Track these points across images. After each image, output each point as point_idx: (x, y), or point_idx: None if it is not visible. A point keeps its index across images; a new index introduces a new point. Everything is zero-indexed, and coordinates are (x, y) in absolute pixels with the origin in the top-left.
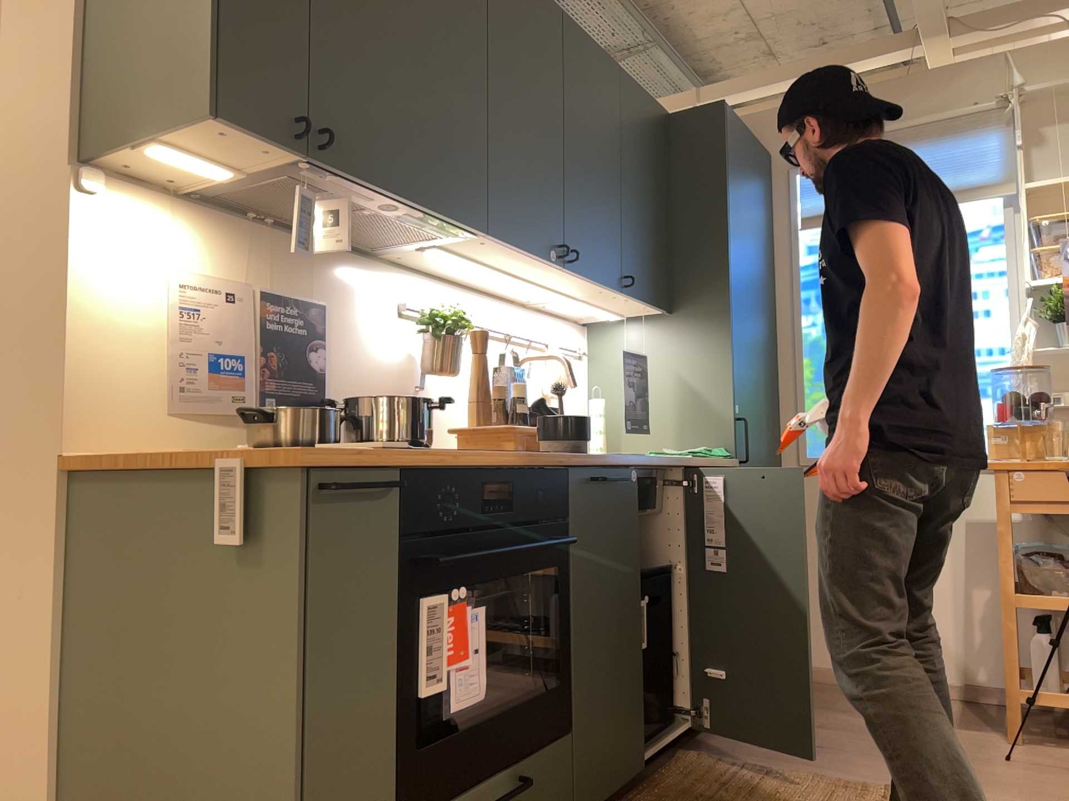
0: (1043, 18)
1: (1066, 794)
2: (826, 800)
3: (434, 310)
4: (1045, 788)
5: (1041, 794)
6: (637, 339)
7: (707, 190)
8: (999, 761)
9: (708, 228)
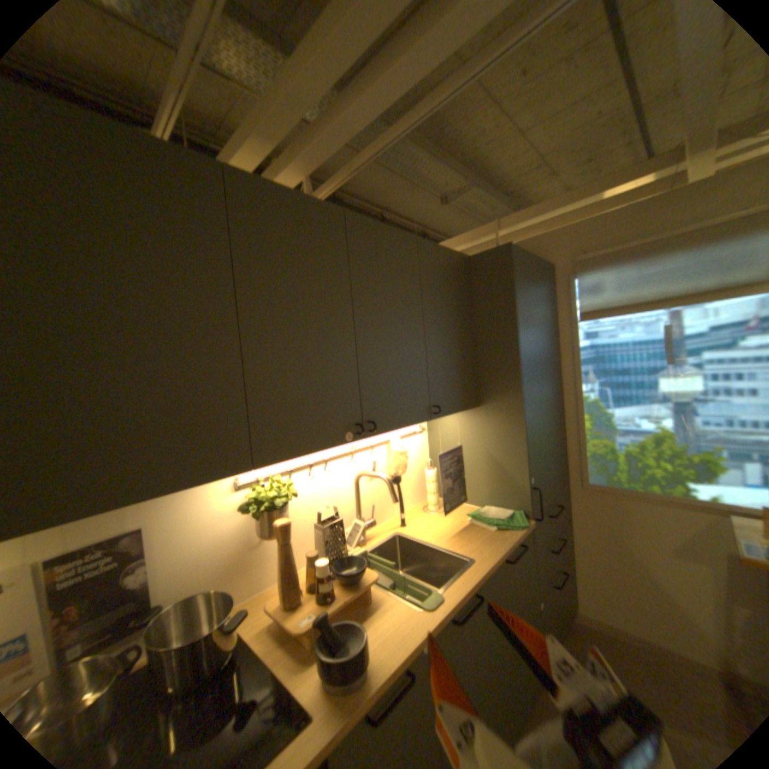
0: None
1: None
2: None
3: (260, 487)
4: None
5: None
6: (457, 421)
7: (501, 315)
8: None
9: (503, 345)
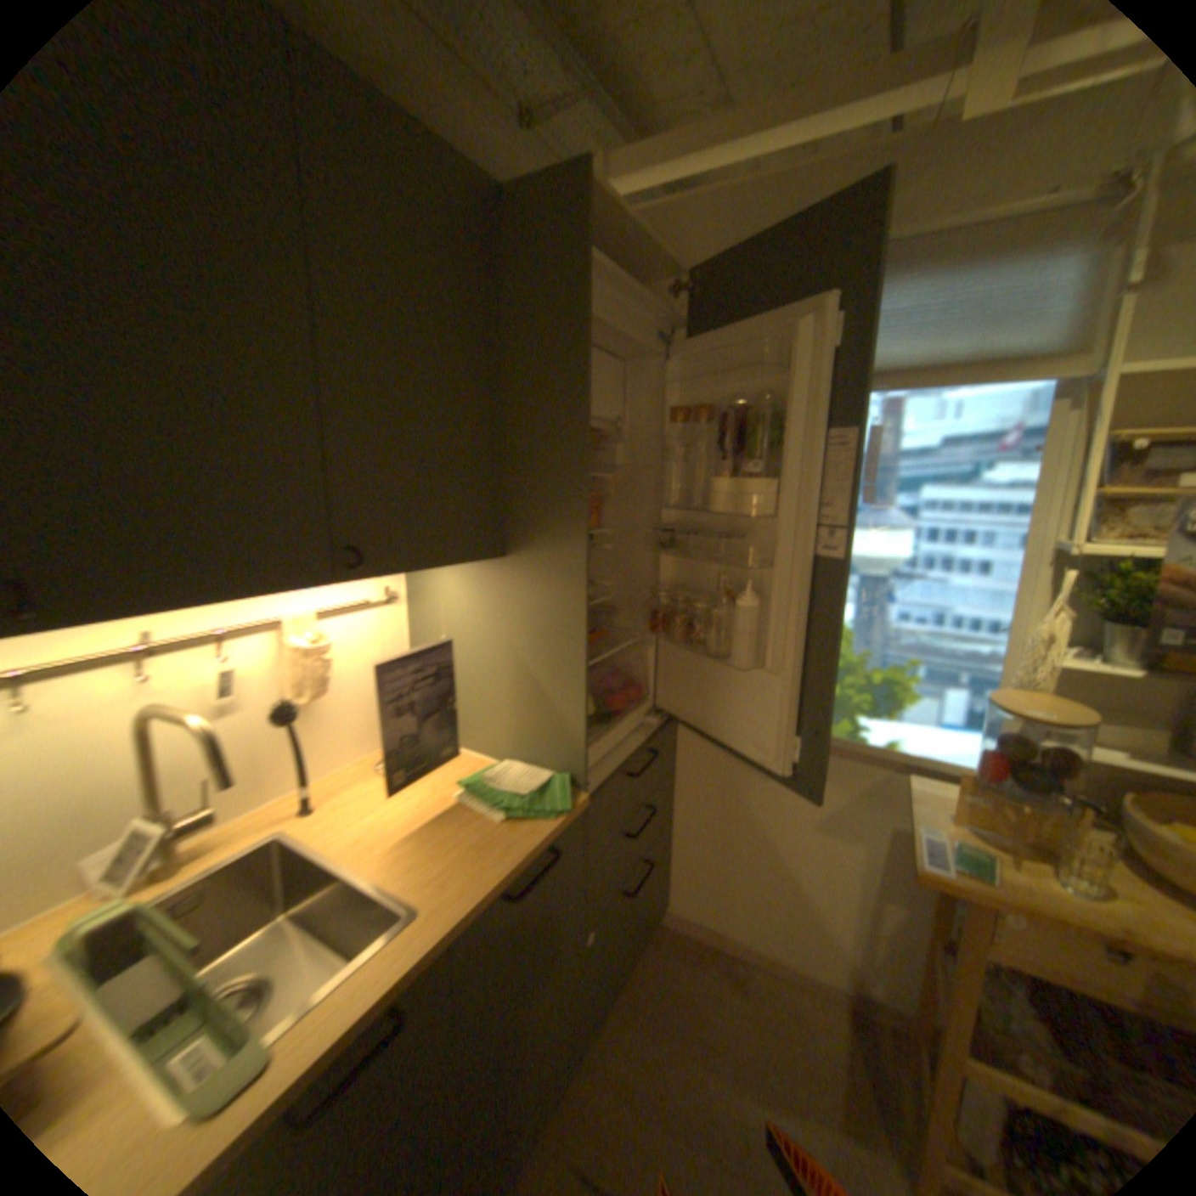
0: None
1: None
2: None
3: None
4: None
5: None
6: (462, 586)
7: (558, 347)
8: None
9: (558, 420)
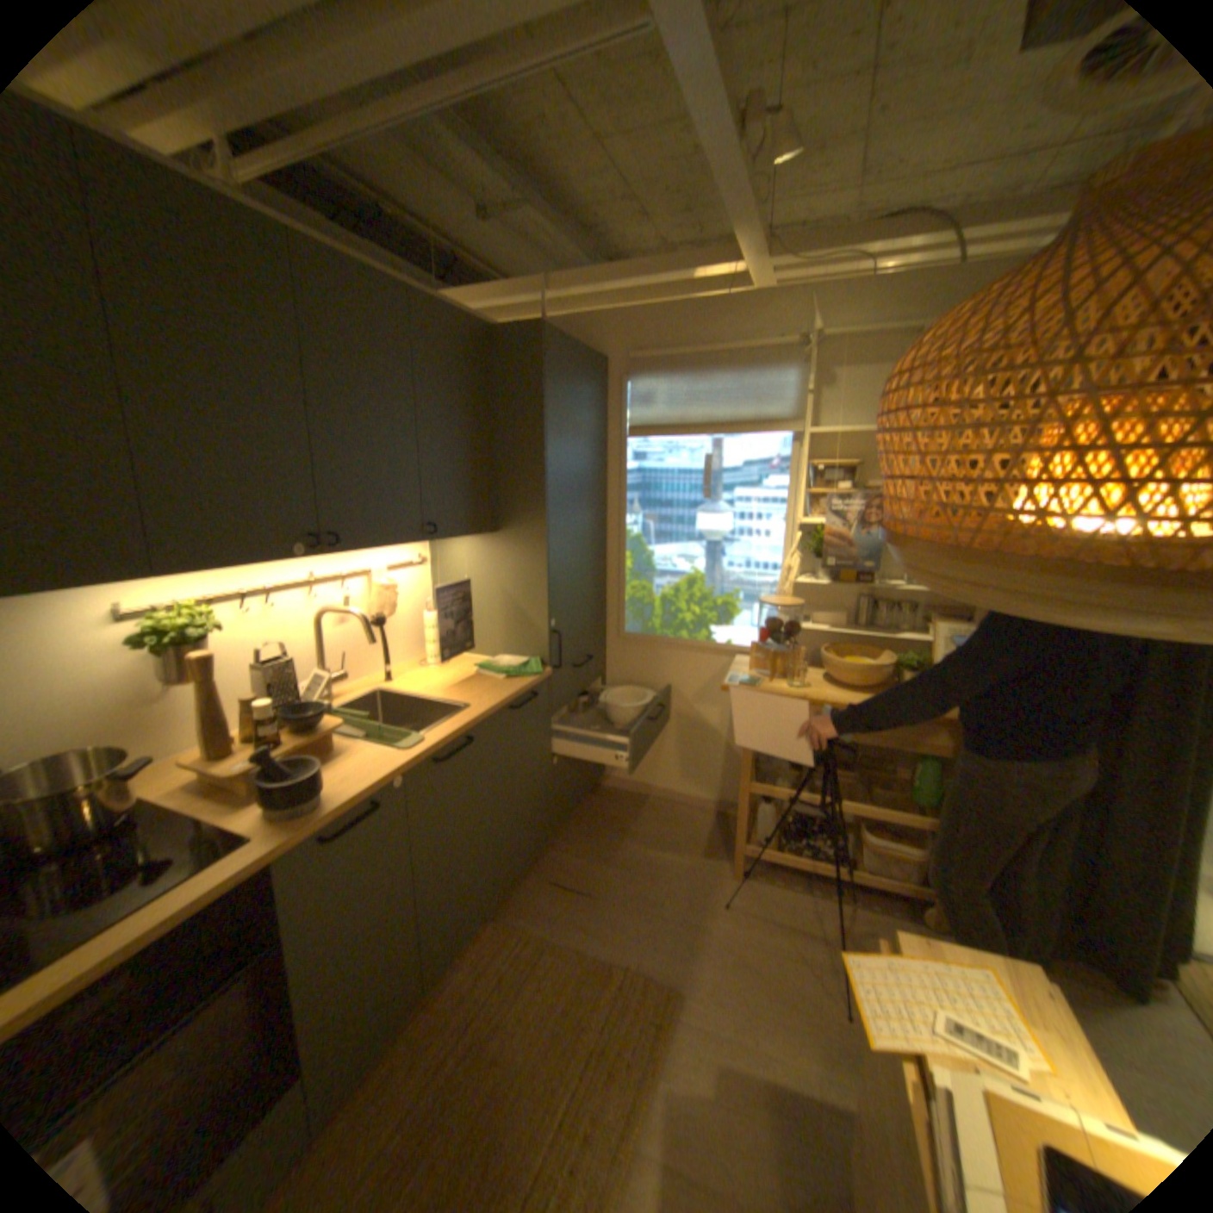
0: (854, 255)
1: (755, 962)
2: (573, 1000)
3: (160, 616)
4: (742, 955)
5: (737, 965)
6: (469, 552)
7: (526, 416)
8: (719, 911)
9: (527, 456)
